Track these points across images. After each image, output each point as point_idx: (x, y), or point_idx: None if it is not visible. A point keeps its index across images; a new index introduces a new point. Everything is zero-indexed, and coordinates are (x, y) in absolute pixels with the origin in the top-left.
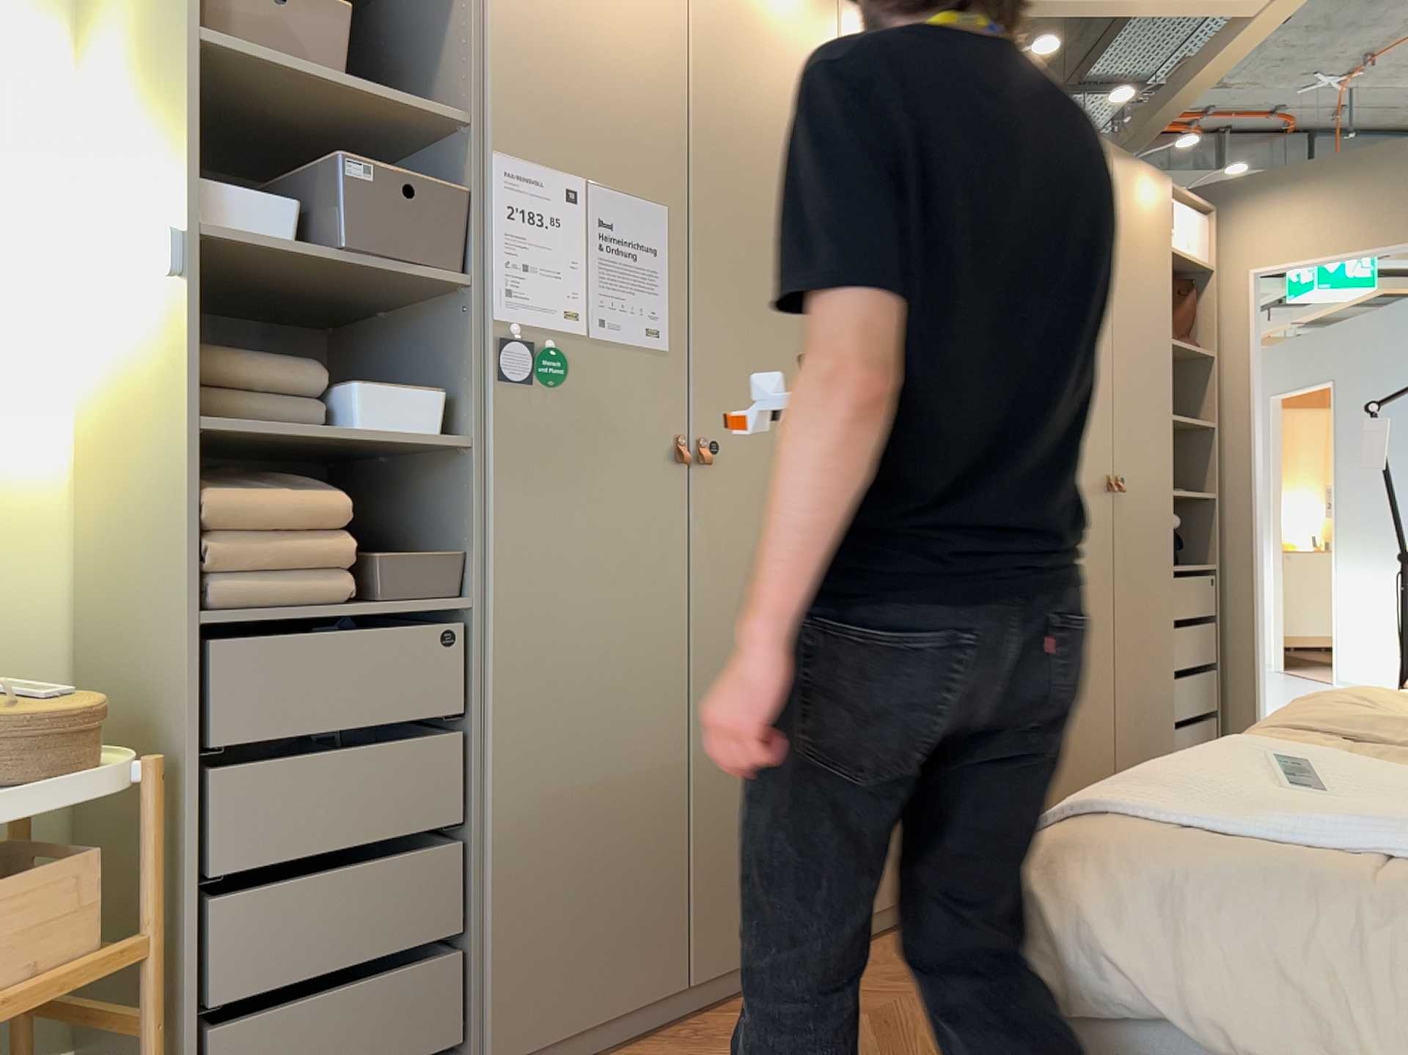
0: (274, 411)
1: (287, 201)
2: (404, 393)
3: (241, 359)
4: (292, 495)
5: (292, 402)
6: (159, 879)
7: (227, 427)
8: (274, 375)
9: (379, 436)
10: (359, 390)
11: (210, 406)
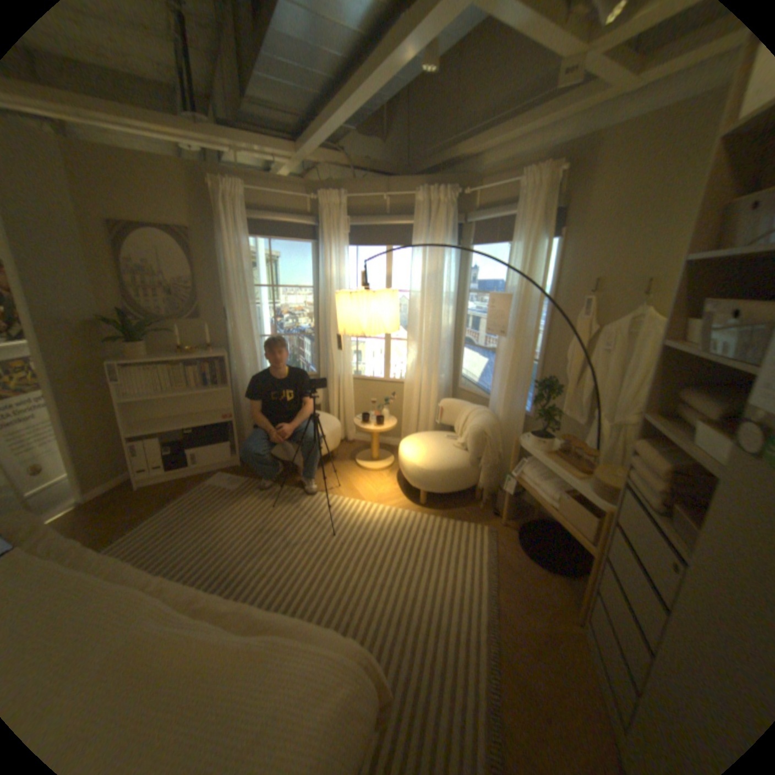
0: (698, 424)
1: (707, 324)
2: (718, 435)
3: (698, 397)
4: (660, 458)
5: (708, 423)
6: (605, 545)
7: (654, 421)
8: (703, 408)
9: (695, 451)
10: (700, 425)
11: (684, 414)
